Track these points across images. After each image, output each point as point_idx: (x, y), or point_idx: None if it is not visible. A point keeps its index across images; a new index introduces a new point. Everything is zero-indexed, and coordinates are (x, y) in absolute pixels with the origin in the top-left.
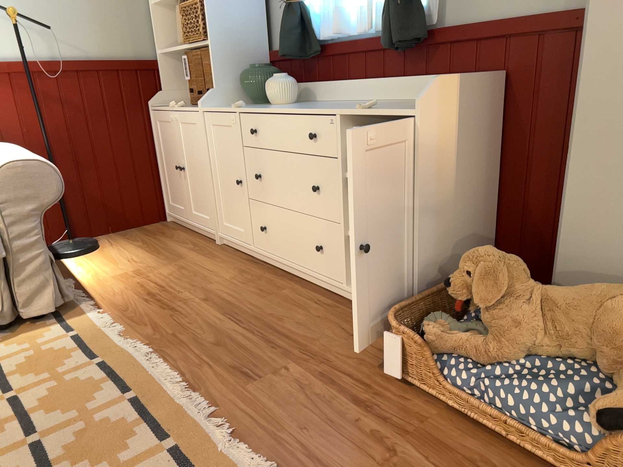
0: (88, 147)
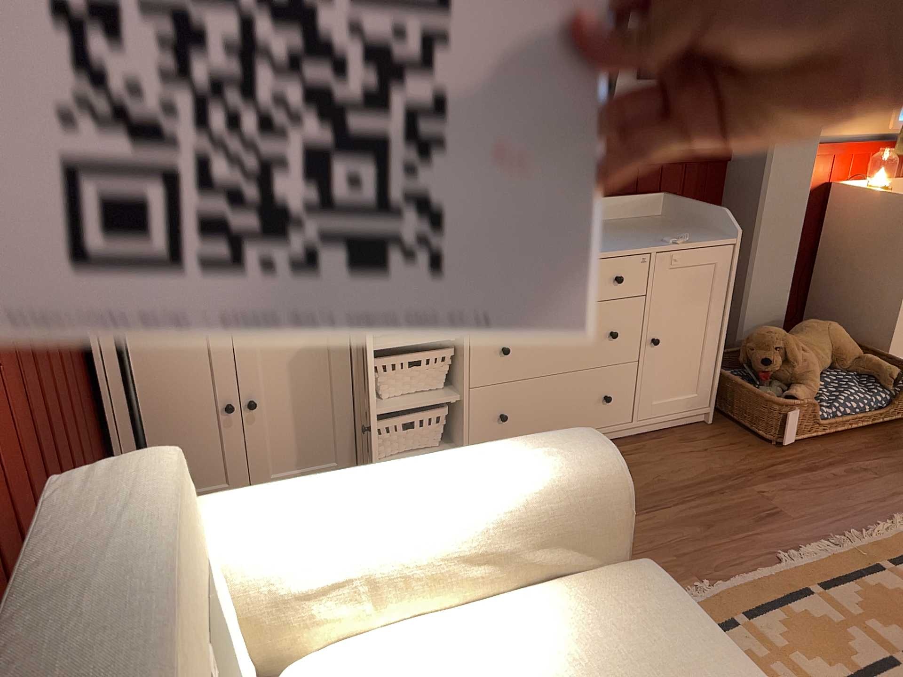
0: (66, 453)
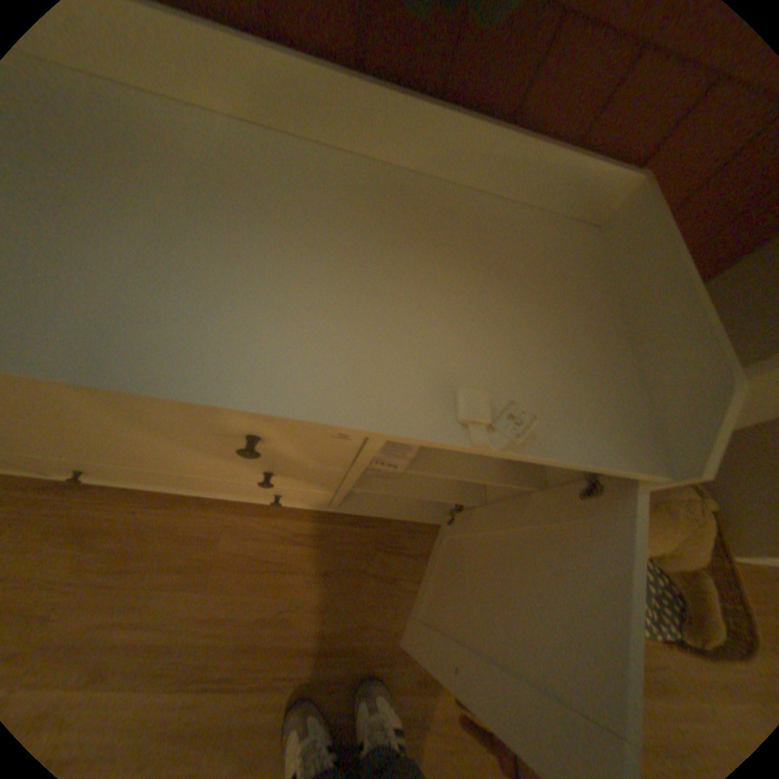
0: None
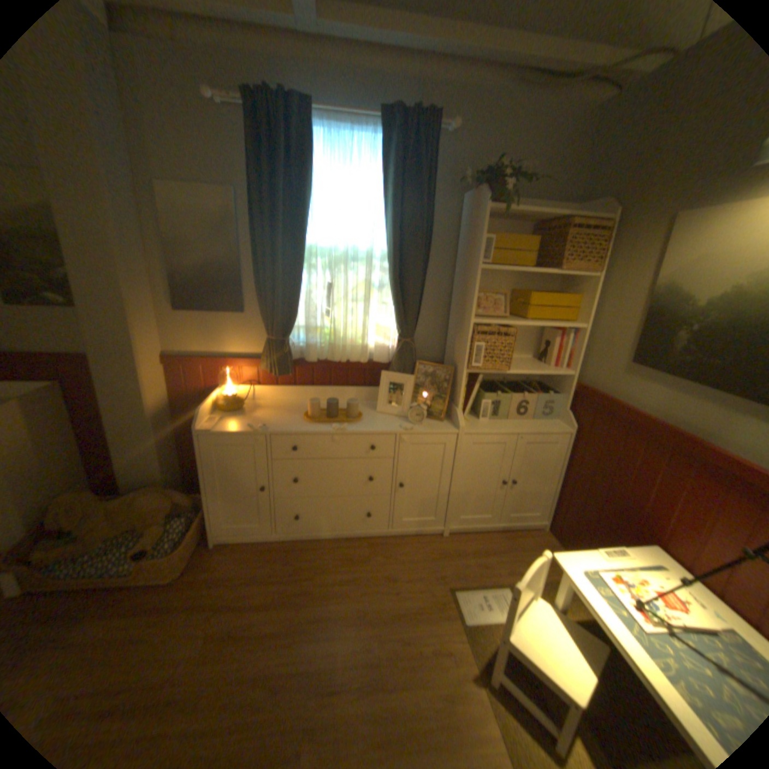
0: None
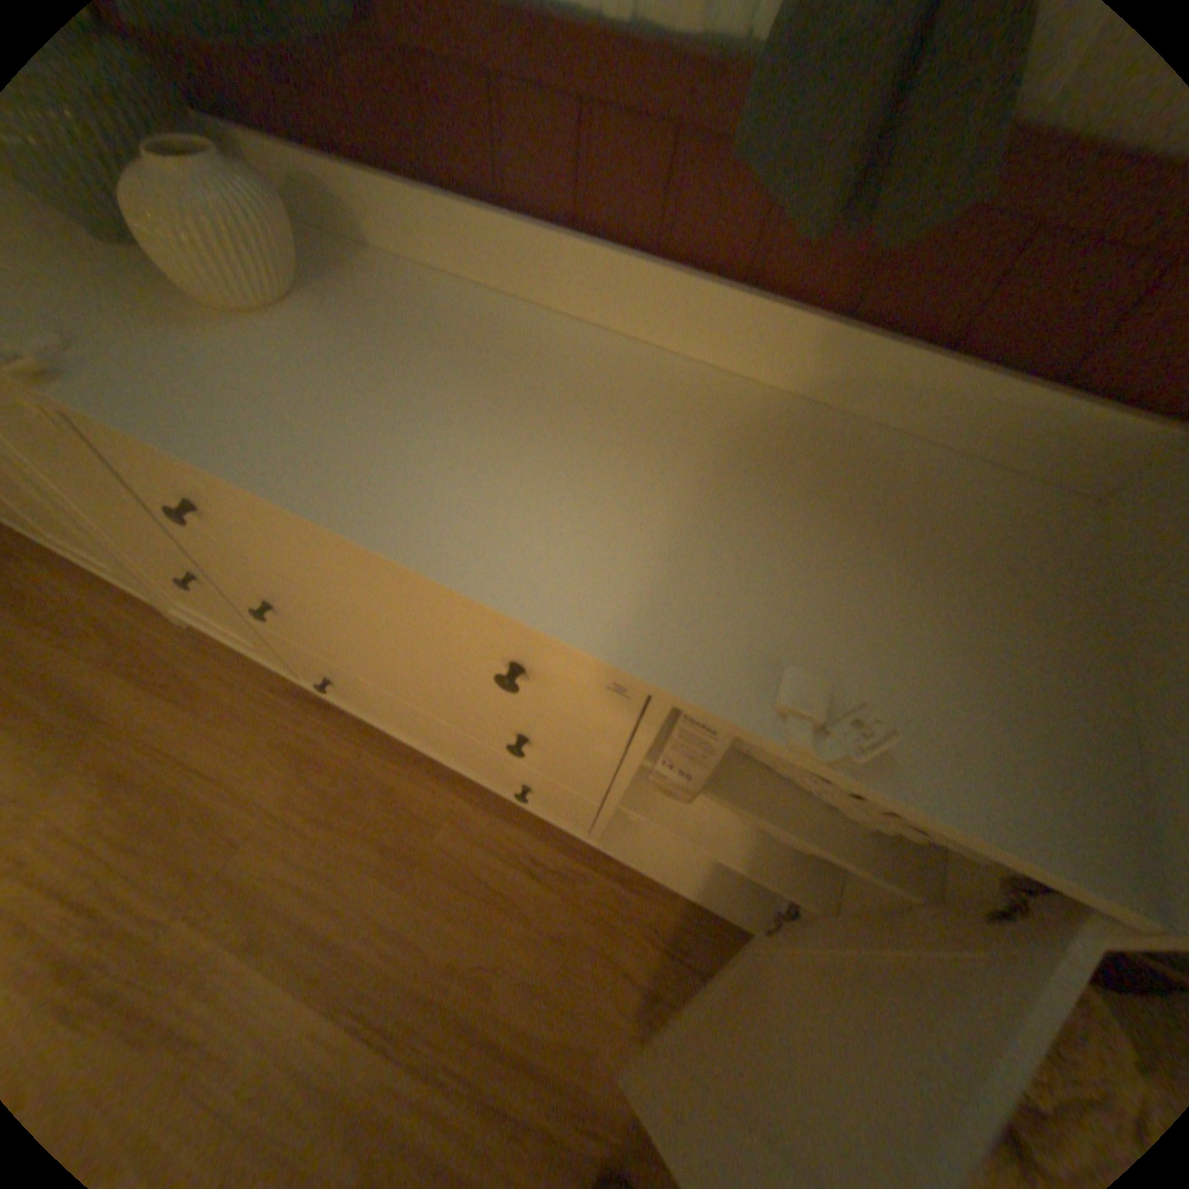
0: None
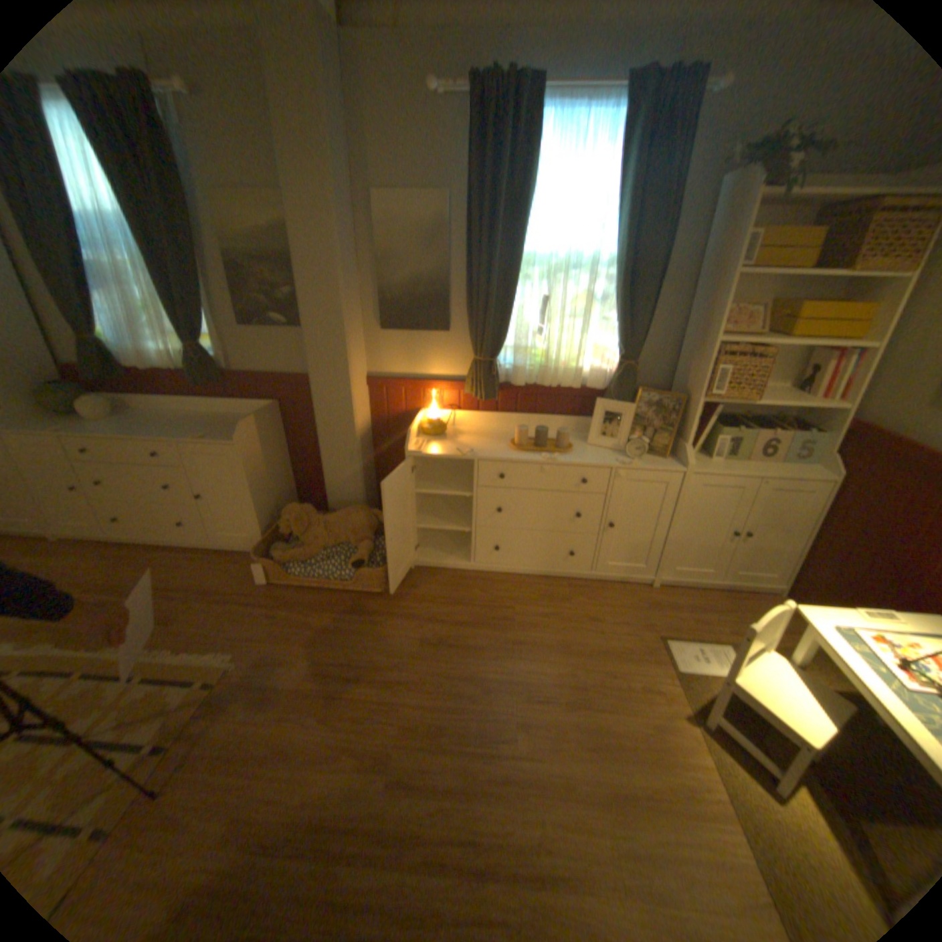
0: None
